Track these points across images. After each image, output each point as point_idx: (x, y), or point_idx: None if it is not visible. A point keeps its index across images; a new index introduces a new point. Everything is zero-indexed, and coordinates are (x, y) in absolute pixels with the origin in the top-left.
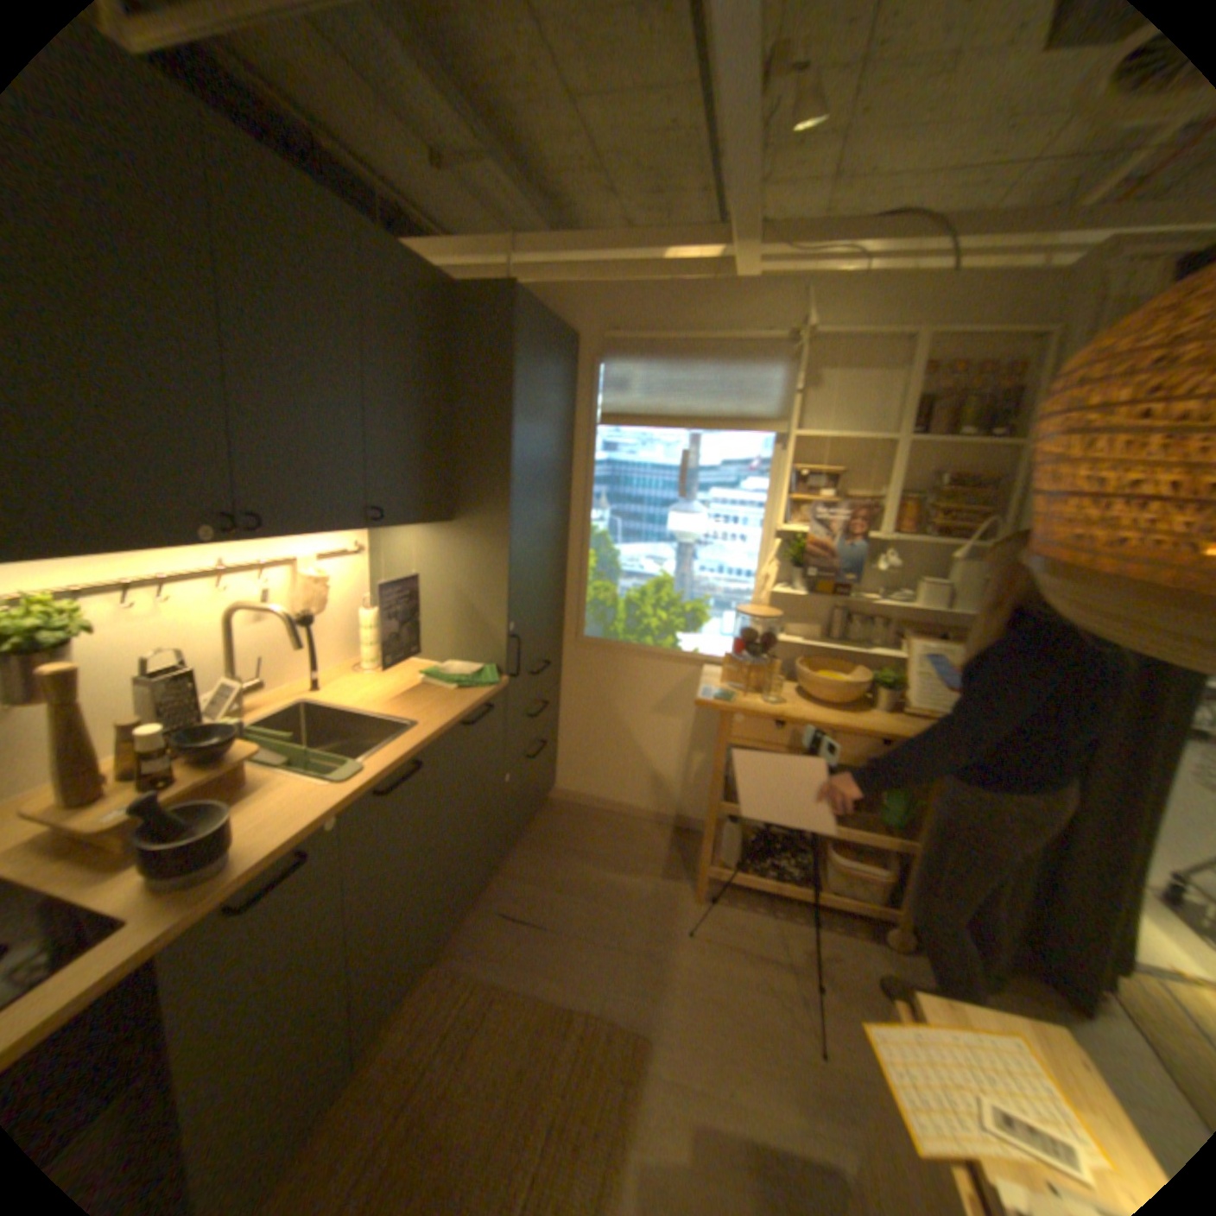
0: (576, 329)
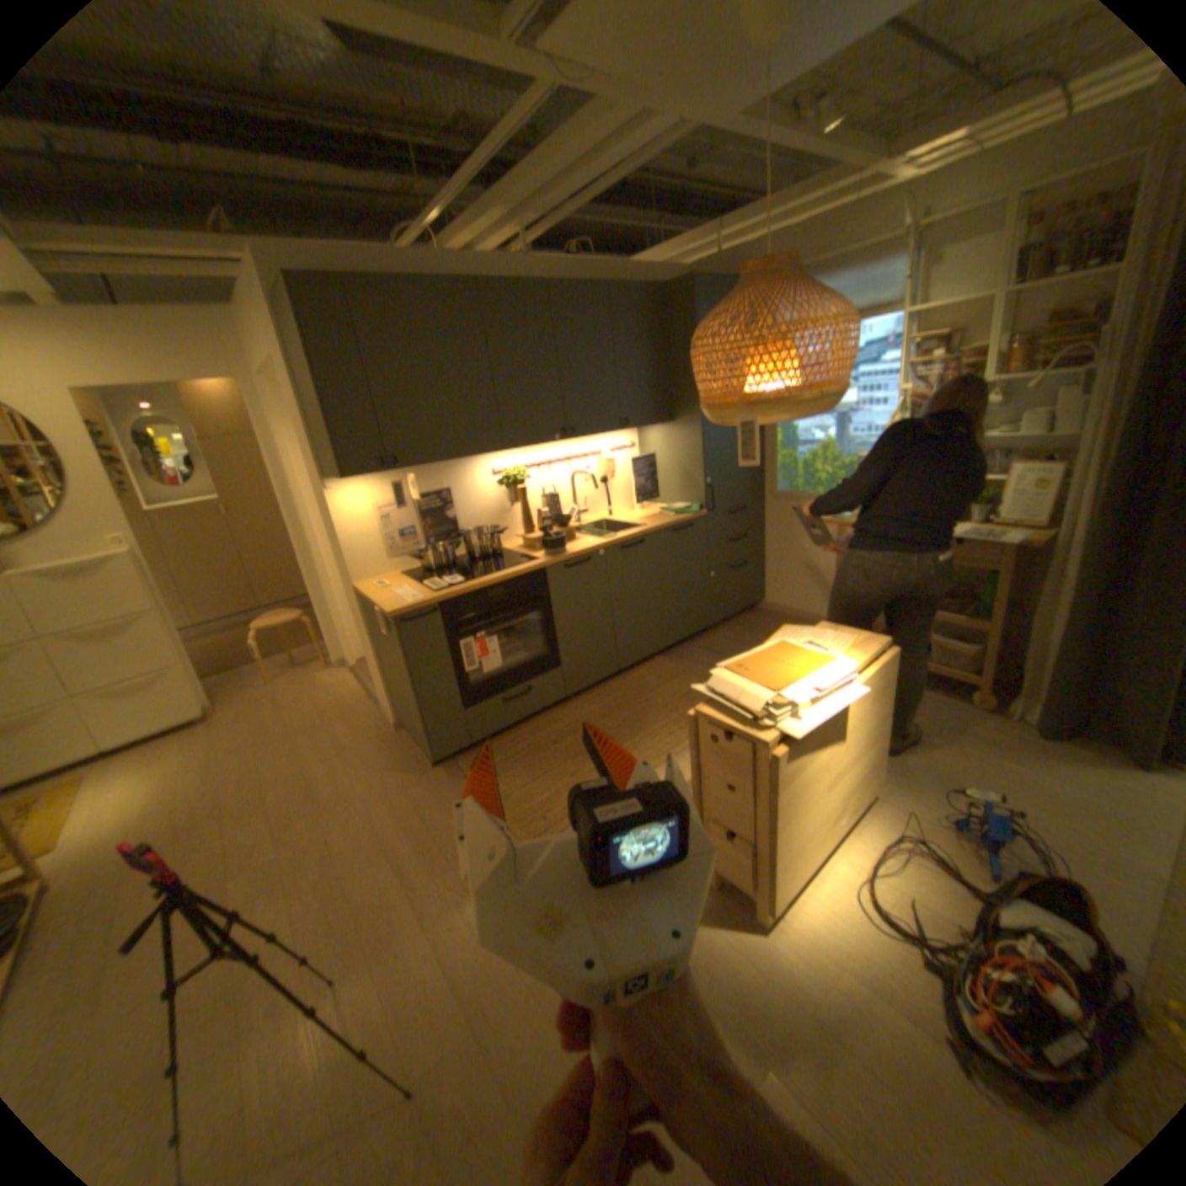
0: None
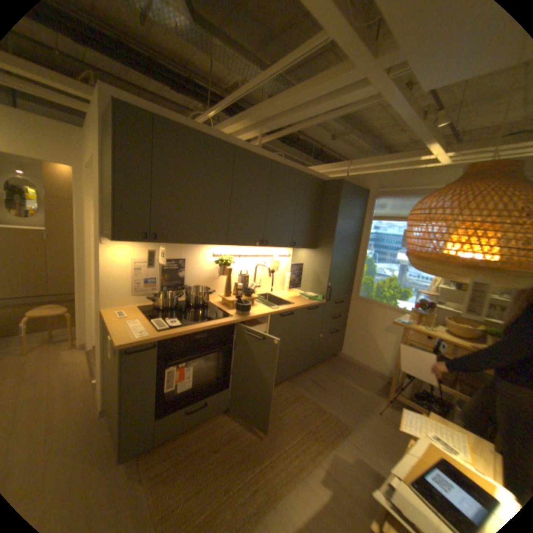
0: (367, 188)
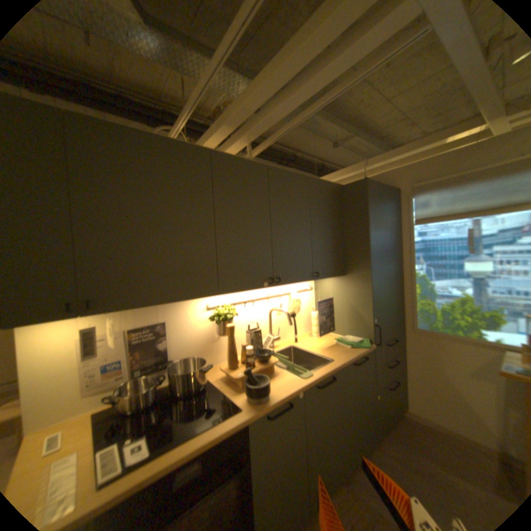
0: (397, 186)
